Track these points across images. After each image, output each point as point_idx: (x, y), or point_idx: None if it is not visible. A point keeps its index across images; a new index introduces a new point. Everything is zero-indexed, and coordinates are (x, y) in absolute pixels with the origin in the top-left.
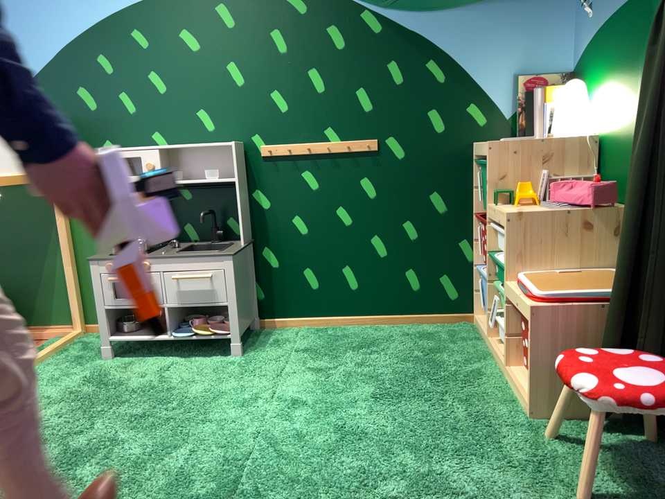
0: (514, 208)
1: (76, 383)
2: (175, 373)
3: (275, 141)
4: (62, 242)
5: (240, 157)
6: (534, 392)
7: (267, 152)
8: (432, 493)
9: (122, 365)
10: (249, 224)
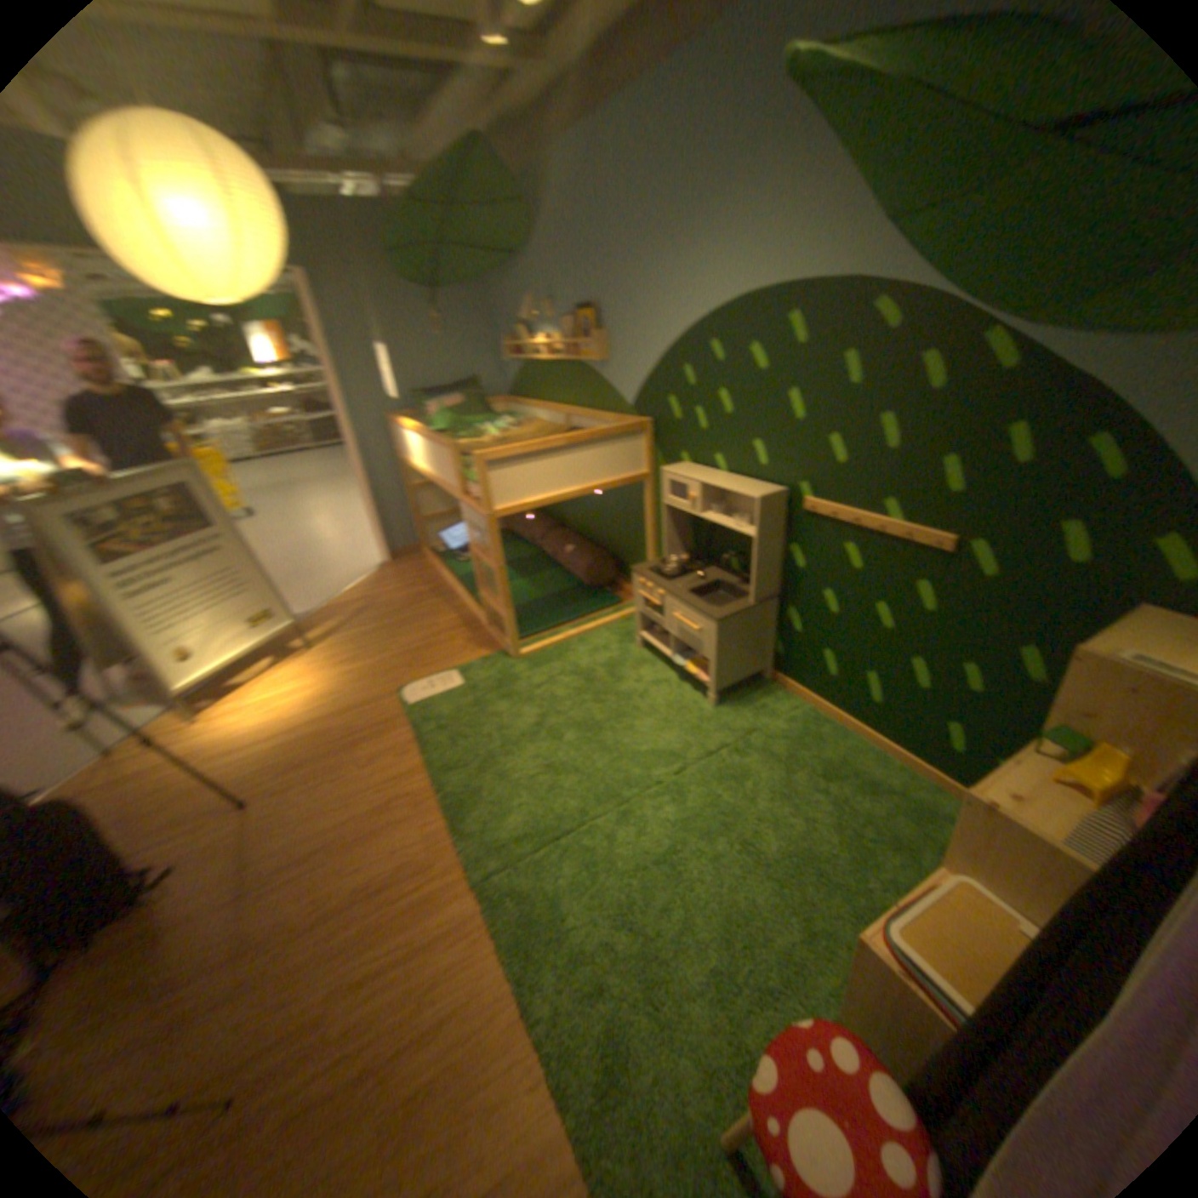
0: (1034, 786)
1: (602, 663)
2: (658, 694)
3: (822, 499)
4: (648, 533)
5: (777, 510)
6: (843, 1013)
7: (810, 509)
8: (639, 978)
9: (640, 661)
10: (781, 579)
